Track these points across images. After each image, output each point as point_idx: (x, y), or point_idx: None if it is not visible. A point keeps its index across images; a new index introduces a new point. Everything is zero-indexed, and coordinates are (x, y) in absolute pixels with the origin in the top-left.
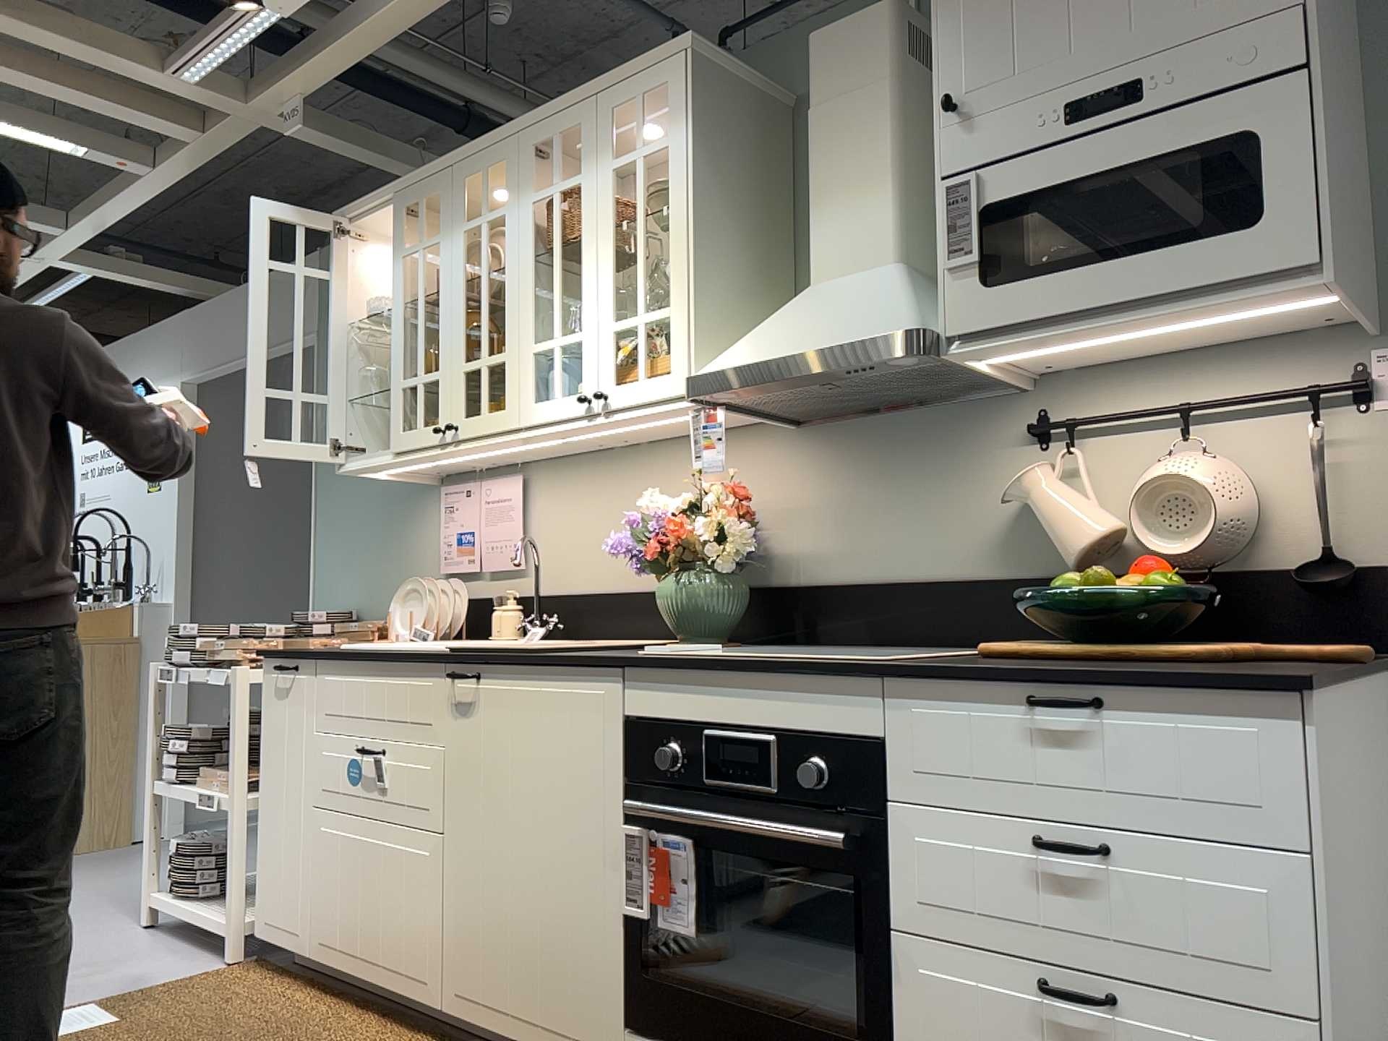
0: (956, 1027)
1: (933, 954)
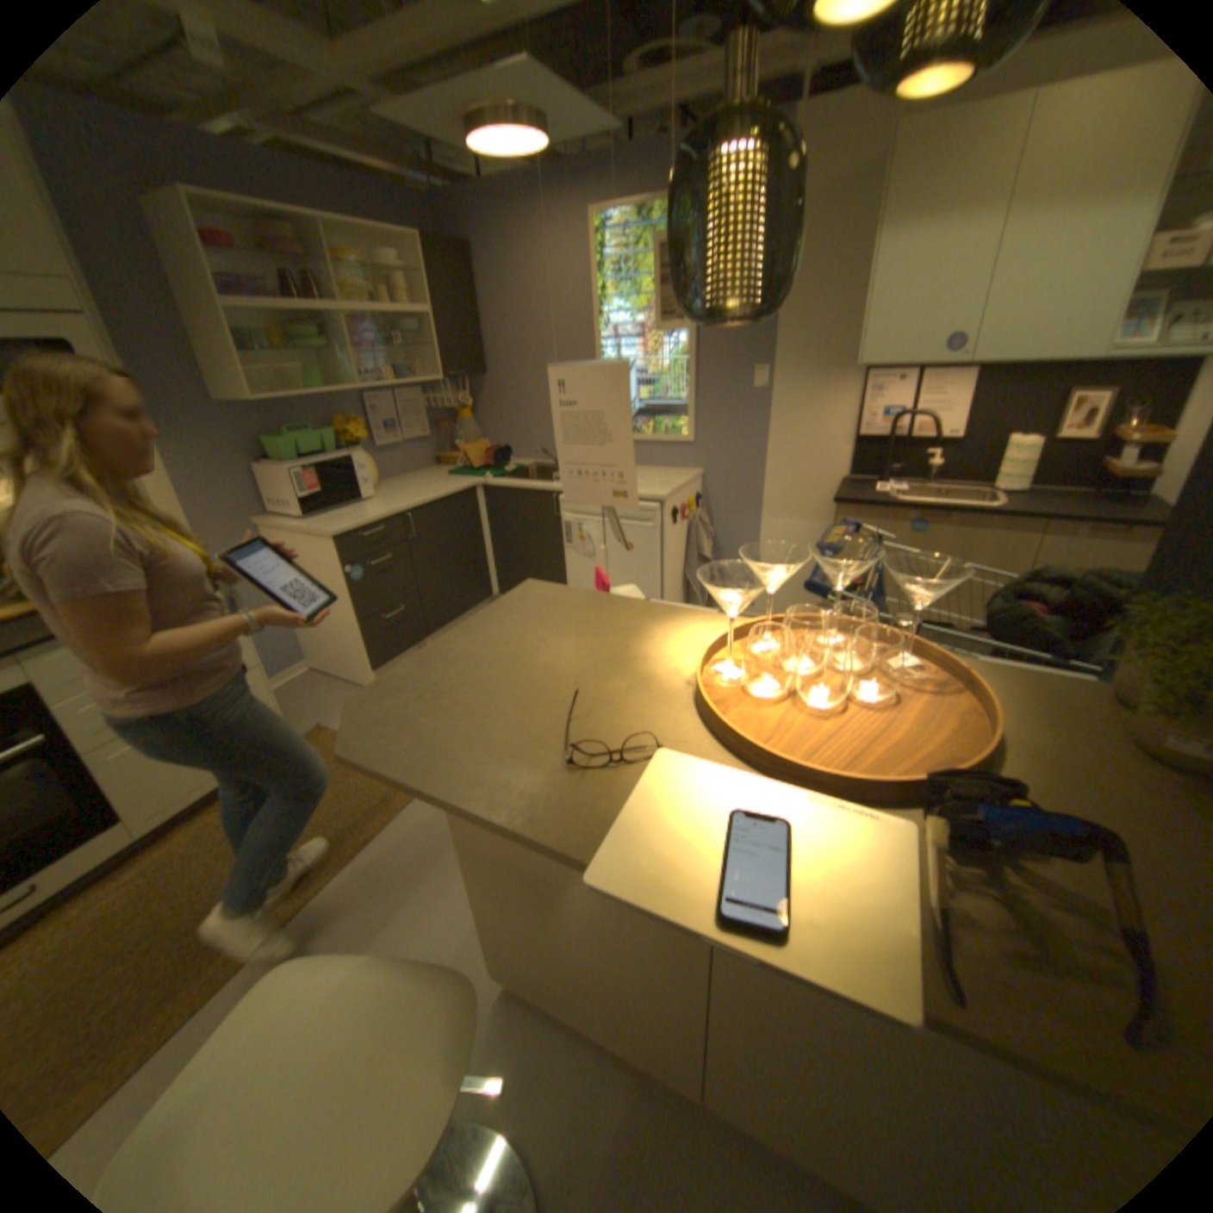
0: (136, 765)
1: (111, 749)
